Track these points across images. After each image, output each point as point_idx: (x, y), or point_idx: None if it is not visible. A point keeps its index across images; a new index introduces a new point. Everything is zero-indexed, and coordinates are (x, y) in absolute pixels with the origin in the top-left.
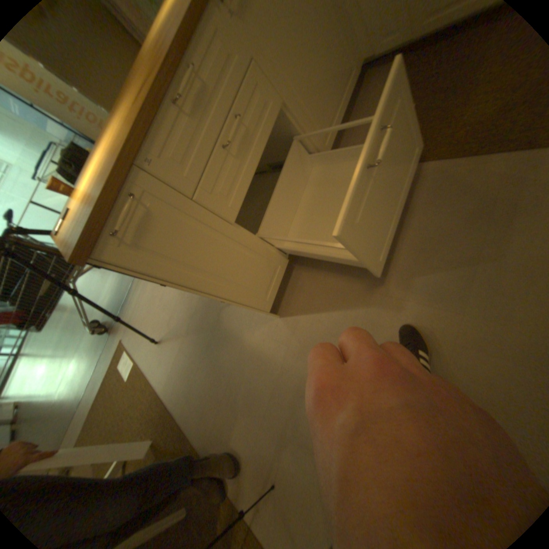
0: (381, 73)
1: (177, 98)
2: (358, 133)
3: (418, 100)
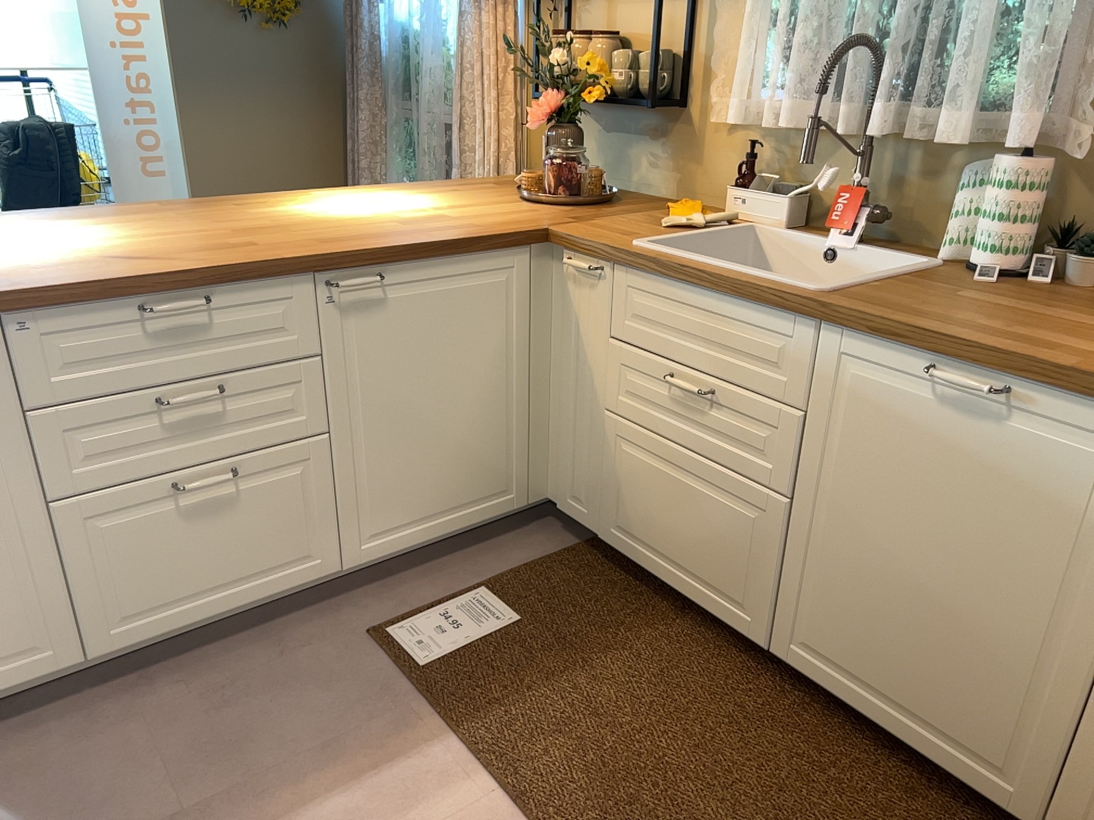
0: (553, 537)
1: (146, 311)
2: (434, 582)
3: (528, 617)
